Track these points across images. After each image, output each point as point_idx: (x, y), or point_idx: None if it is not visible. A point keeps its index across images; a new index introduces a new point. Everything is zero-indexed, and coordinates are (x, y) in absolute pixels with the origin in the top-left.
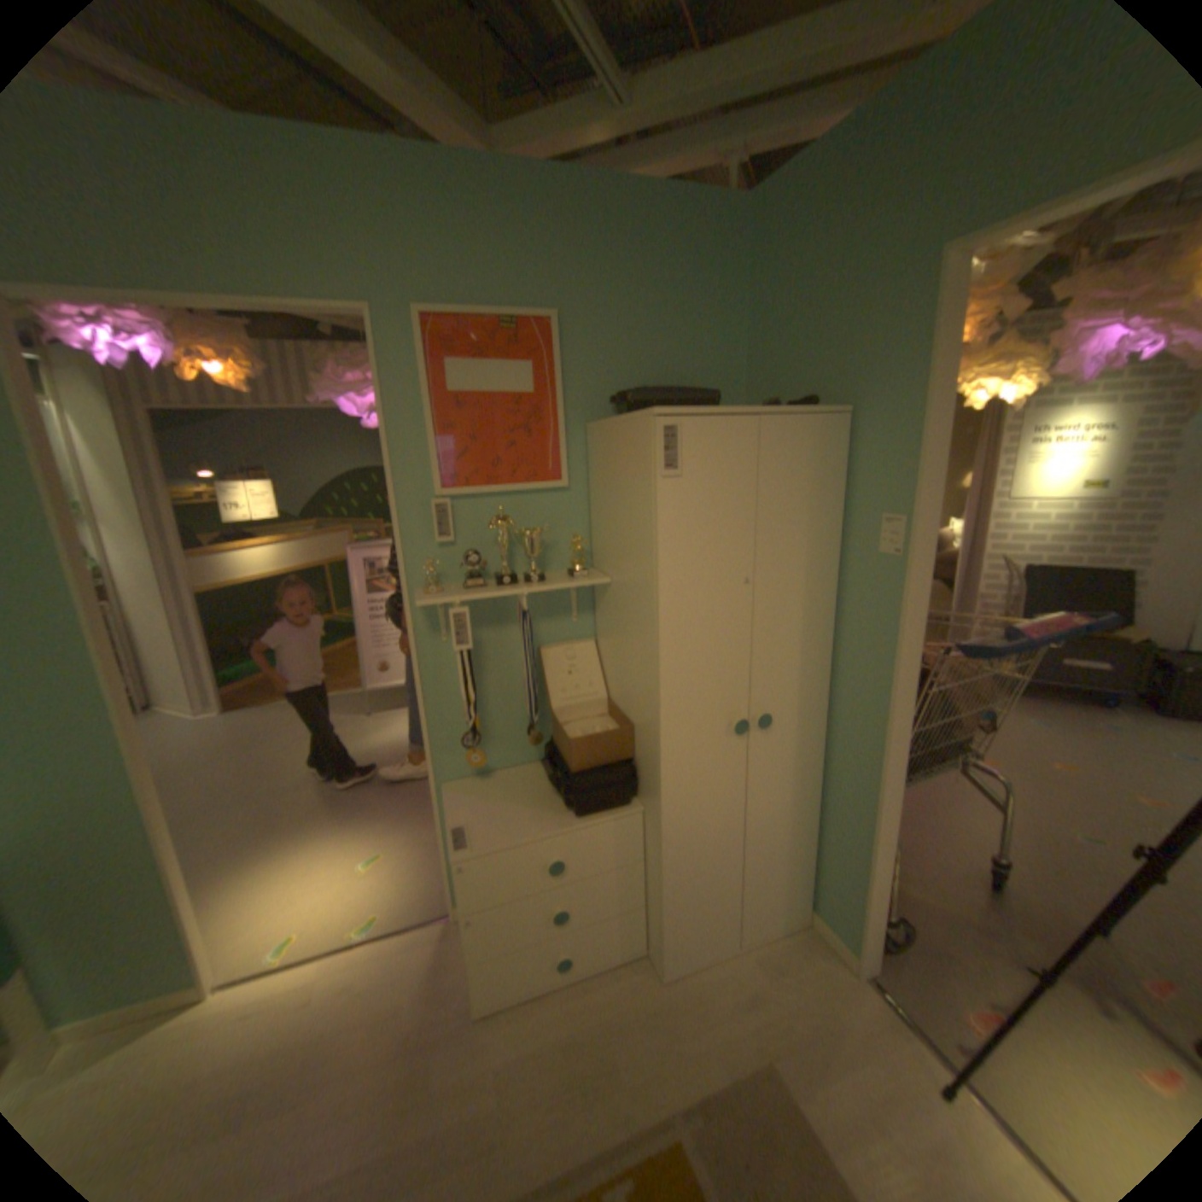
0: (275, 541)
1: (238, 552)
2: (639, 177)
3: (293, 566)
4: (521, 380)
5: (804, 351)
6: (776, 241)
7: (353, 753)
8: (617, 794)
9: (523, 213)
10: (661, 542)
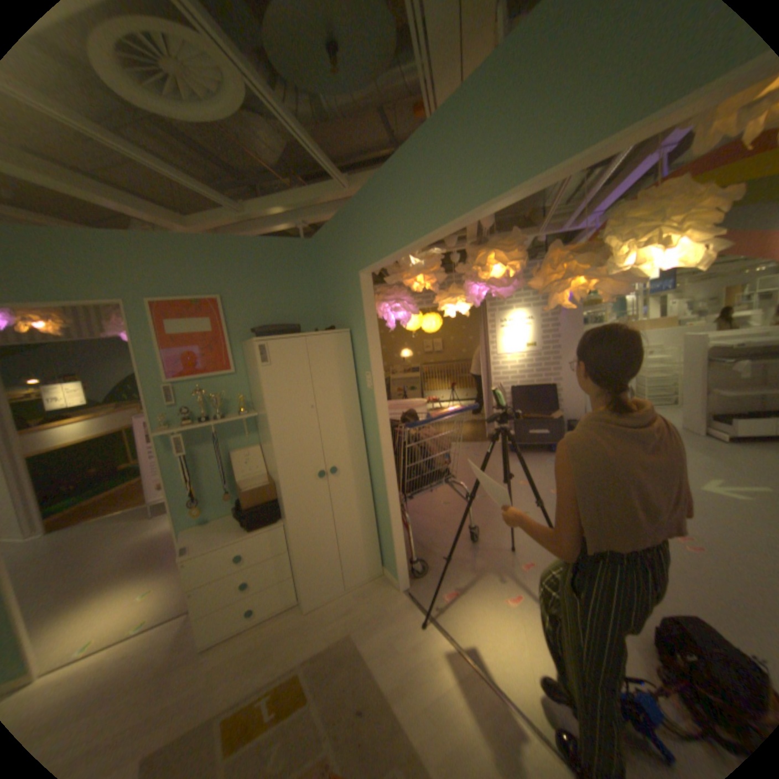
0: (85, 419)
1: (58, 429)
2: (254, 239)
3: (98, 434)
4: (204, 327)
5: (335, 307)
6: (320, 261)
7: (138, 542)
8: (267, 518)
9: (199, 257)
10: (265, 394)
